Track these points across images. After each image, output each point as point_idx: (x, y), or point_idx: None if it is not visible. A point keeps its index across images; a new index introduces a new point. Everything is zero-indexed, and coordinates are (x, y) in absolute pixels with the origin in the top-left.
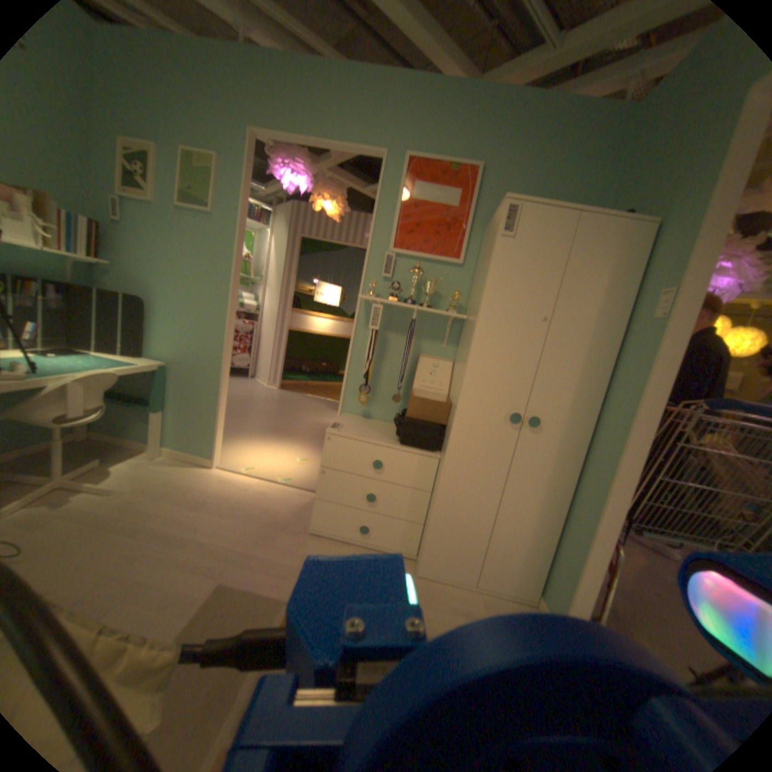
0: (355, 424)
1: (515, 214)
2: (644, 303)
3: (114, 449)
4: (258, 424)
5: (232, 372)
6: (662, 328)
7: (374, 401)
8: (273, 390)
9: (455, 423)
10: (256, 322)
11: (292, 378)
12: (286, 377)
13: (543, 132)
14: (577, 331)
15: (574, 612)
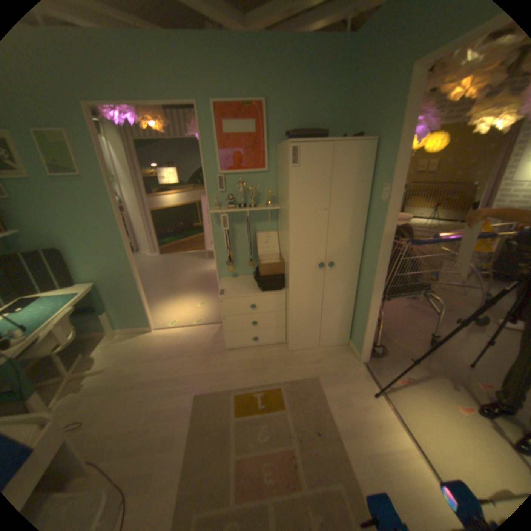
0: (231, 283)
1: (297, 151)
2: (376, 188)
3: (84, 340)
4: (162, 287)
5: None
6: (386, 206)
7: (237, 265)
8: (157, 255)
9: (290, 275)
10: (123, 210)
11: (164, 240)
12: (160, 241)
13: (299, 64)
14: (344, 210)
15: (365, 344)
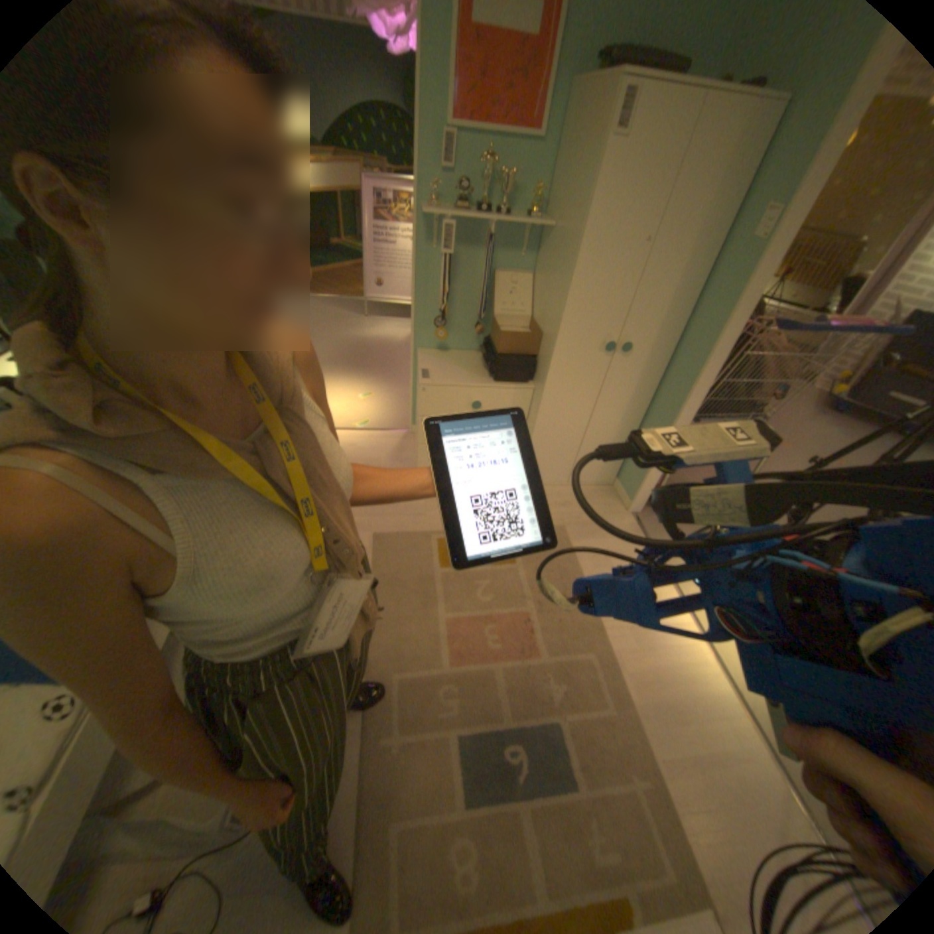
0: (438, 362)
1: (632, 100)
2: (748, 211)
3: None
4: None
5: None
6: (759, 250)
7: (449, 330)
8: None
9: (553, 359)
10: None
11: None
12: None
13: None
14: (678, 248)
15: (644, 486)
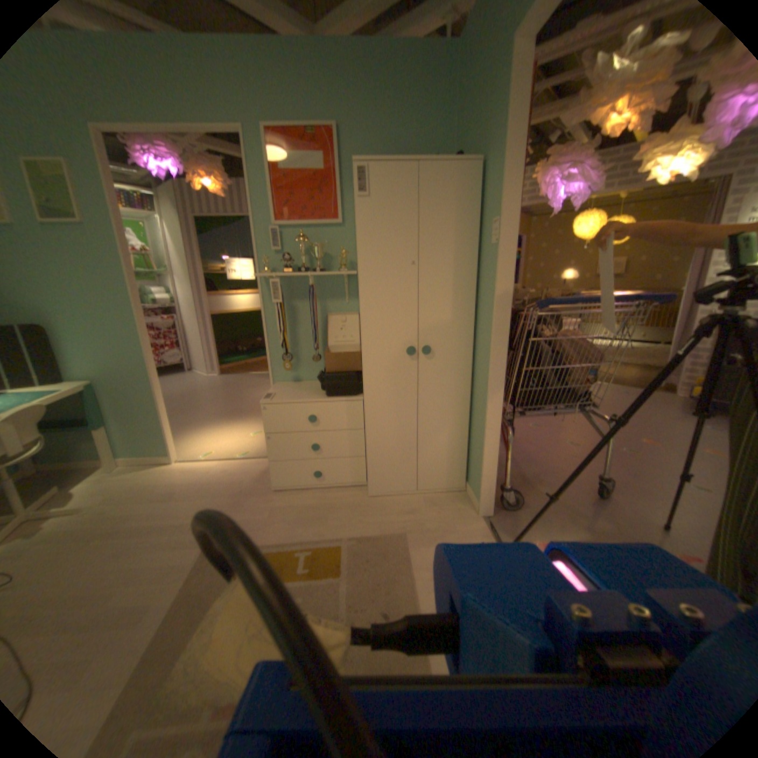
0: (286, 389)
1: (363, 174)
2: (485, 231)
3: (67, 473)
4: (206, 412)
5: (167, 369)
6: (496, 251)
7: (299, 365)
8: (213, 376)
9: (363, 367)
10: (175, 314)
11: (230, 360)
12: (224, 360)
13: (381, 79)
14: (440, 266)
15: (483, 483)
